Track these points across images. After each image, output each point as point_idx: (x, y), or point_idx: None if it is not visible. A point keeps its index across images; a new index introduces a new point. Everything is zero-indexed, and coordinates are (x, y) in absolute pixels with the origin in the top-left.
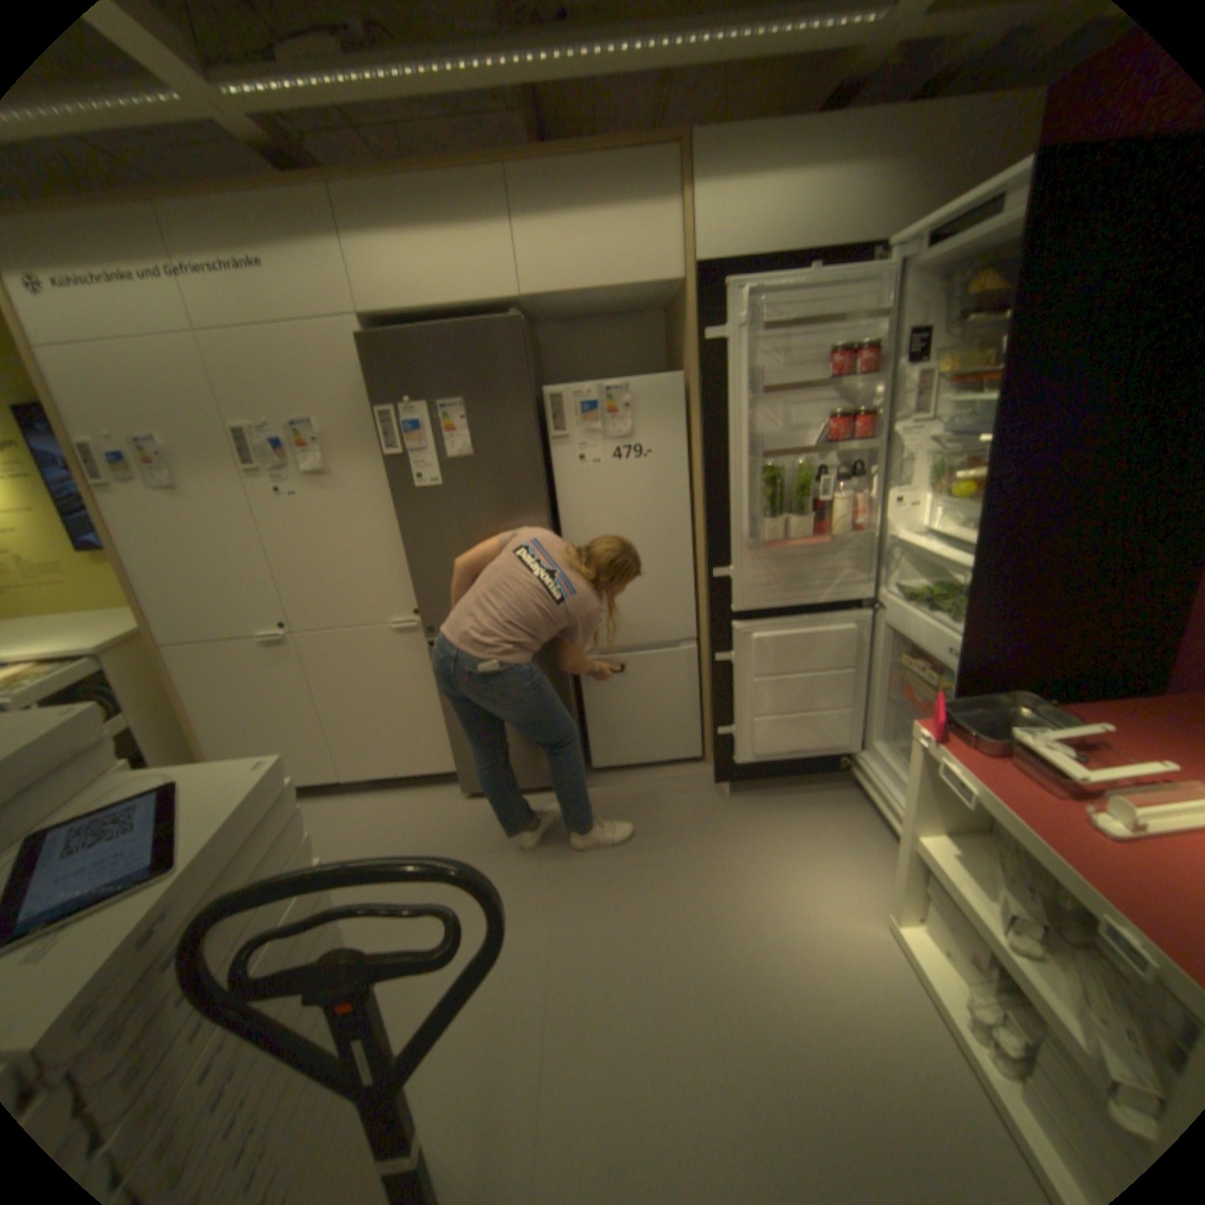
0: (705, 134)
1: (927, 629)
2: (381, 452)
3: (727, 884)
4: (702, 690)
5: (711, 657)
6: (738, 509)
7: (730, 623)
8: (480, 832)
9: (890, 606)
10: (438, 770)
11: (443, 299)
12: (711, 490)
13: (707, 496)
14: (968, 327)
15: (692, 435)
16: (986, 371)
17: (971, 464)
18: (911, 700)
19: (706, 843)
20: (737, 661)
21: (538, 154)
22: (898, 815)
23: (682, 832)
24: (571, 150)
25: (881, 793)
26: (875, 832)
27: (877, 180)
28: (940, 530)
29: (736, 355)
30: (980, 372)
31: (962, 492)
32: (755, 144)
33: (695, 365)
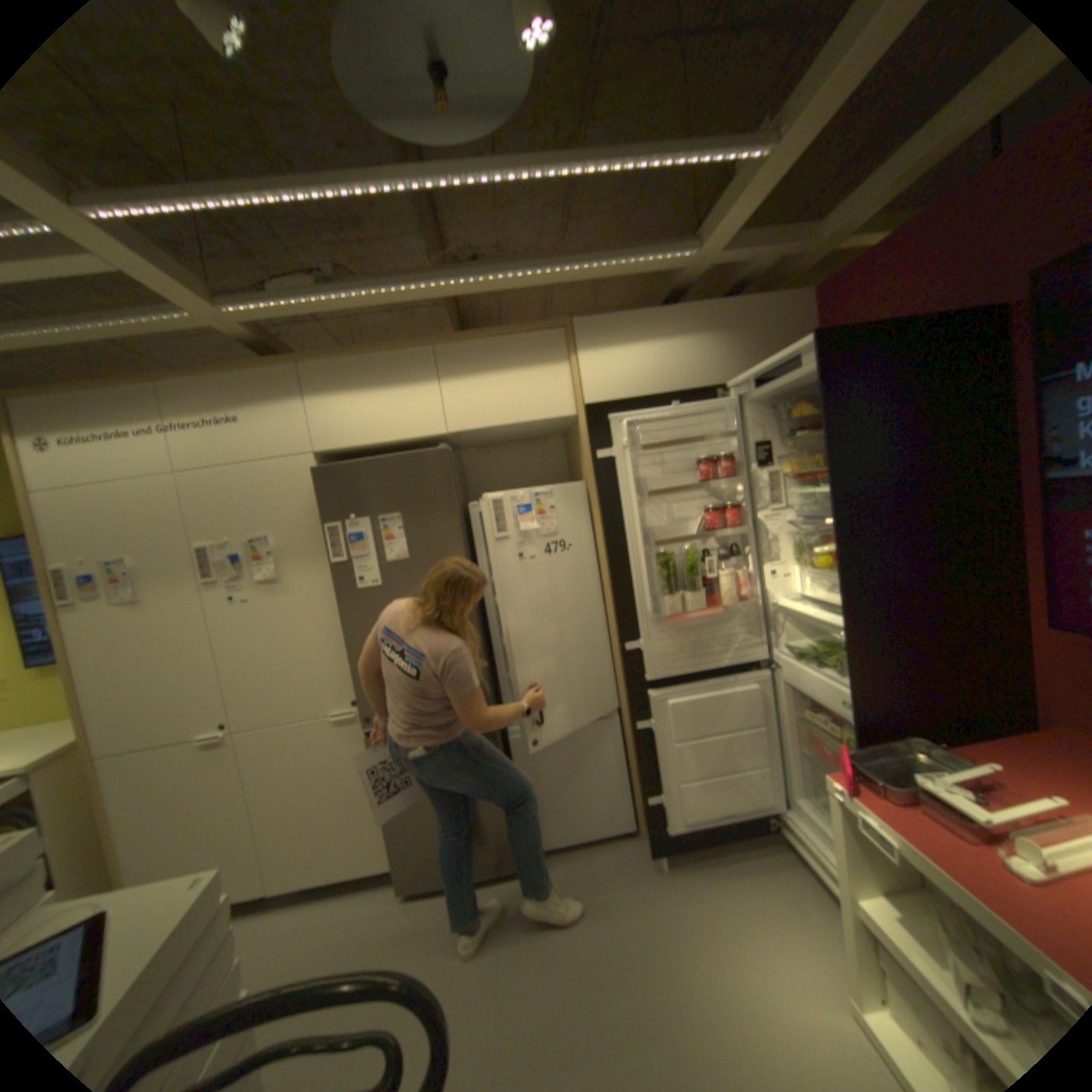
0: (582, 322)
1: (820, 685)
2: (328, 560)
3: (678, 980)
4: (628, 759)
5: (633, 726)
6: (640, 590)
7: (646, 692)
8: (415, 941)
9: (784, 665)
10: (371, 871)
11: (386, 438)
12: (615, 574)
13: (612, 580)
14: (797, 440)
15: (594, 530)
16: (818, 472)
17: (824, 541)
18: (822, 754)
19: (650, 930)
20: (657, 728)
21: (460, 338)
22: (834, 878)
23: (624, 920)
24: (484, 335)
25: (814, 855)
26: (817, 901)
27: (710, 345)
28: (812, 596)
29: (623, 469)
30: (814, 472)
31: (821, 564)
32: (619, 326)
33: (592, 477)
